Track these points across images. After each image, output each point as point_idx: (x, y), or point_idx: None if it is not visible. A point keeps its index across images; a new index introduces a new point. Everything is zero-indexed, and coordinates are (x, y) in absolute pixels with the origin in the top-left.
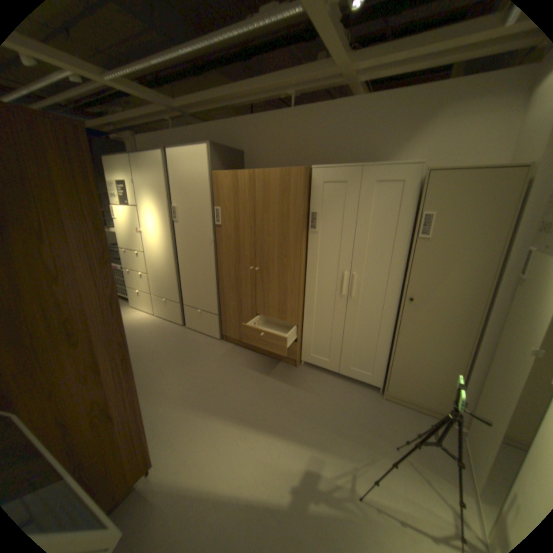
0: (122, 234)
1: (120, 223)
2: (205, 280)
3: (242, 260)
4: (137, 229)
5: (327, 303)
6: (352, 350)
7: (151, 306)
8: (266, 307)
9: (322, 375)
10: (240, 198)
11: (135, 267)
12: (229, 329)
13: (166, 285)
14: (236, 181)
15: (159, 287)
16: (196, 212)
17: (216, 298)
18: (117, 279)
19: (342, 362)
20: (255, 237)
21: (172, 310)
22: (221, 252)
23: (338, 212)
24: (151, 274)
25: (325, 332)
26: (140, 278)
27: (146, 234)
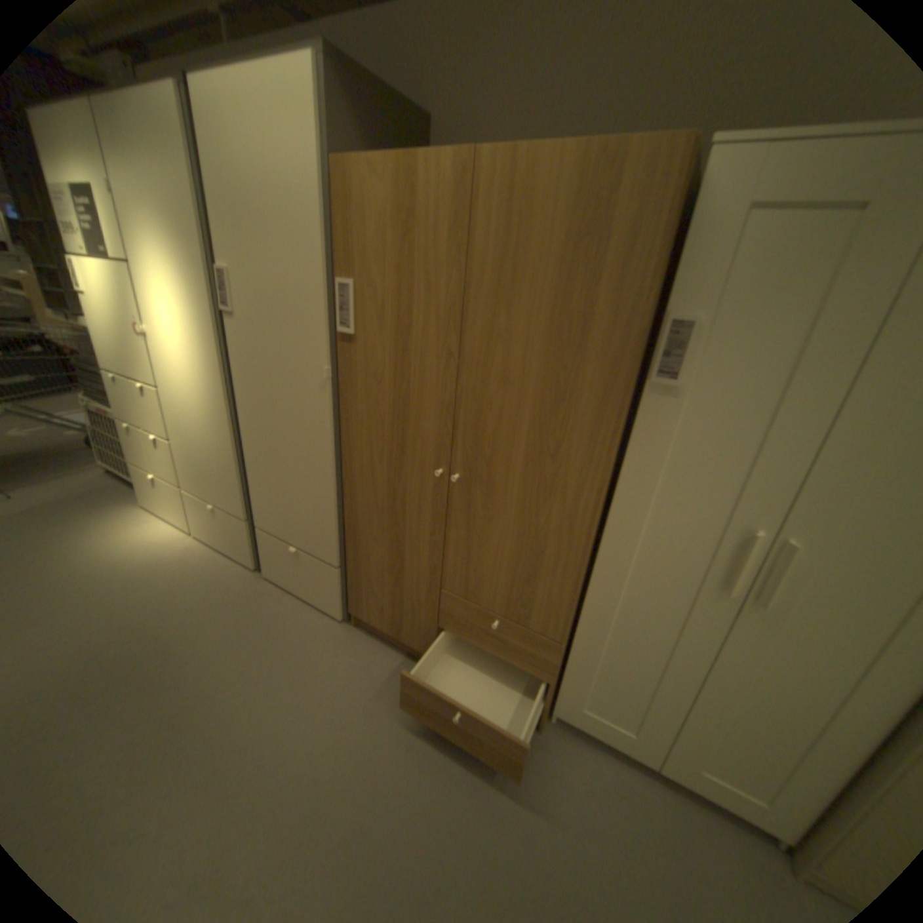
0: (103, 335)
1: (95, 306)
2: (308, 479)
3: (414, 446)
4: (135, 324)
5: (666, 603)
6: (720, 737)
7: (183, 514)
8: (472, 579)
9: (609, 768)
10: (420, 250)
11: (140, 419)
12: (368, 606)
13: (214, 474)
14: (408, 187)
15: (198, 474)
16: (281, 289)
17: (336, 529)
18: (111, 439)
19: (679, 753)
20: (459, 382)
21: (230, 533)
22: (353, 414)
23: (789, 325)
24: (177, 442)
25: (639, 672)
26: (155, 448)
27: (157, 339)
